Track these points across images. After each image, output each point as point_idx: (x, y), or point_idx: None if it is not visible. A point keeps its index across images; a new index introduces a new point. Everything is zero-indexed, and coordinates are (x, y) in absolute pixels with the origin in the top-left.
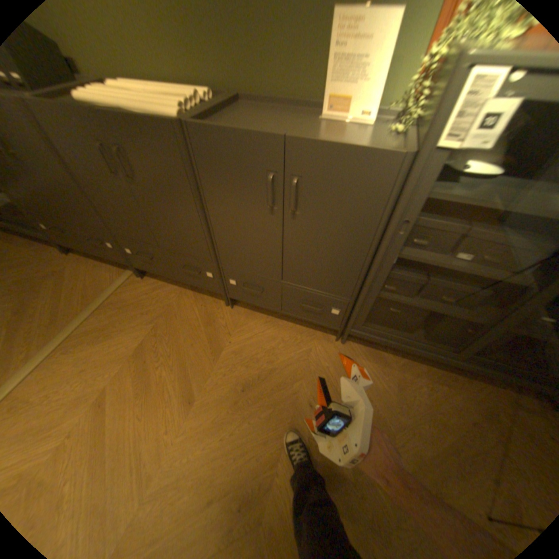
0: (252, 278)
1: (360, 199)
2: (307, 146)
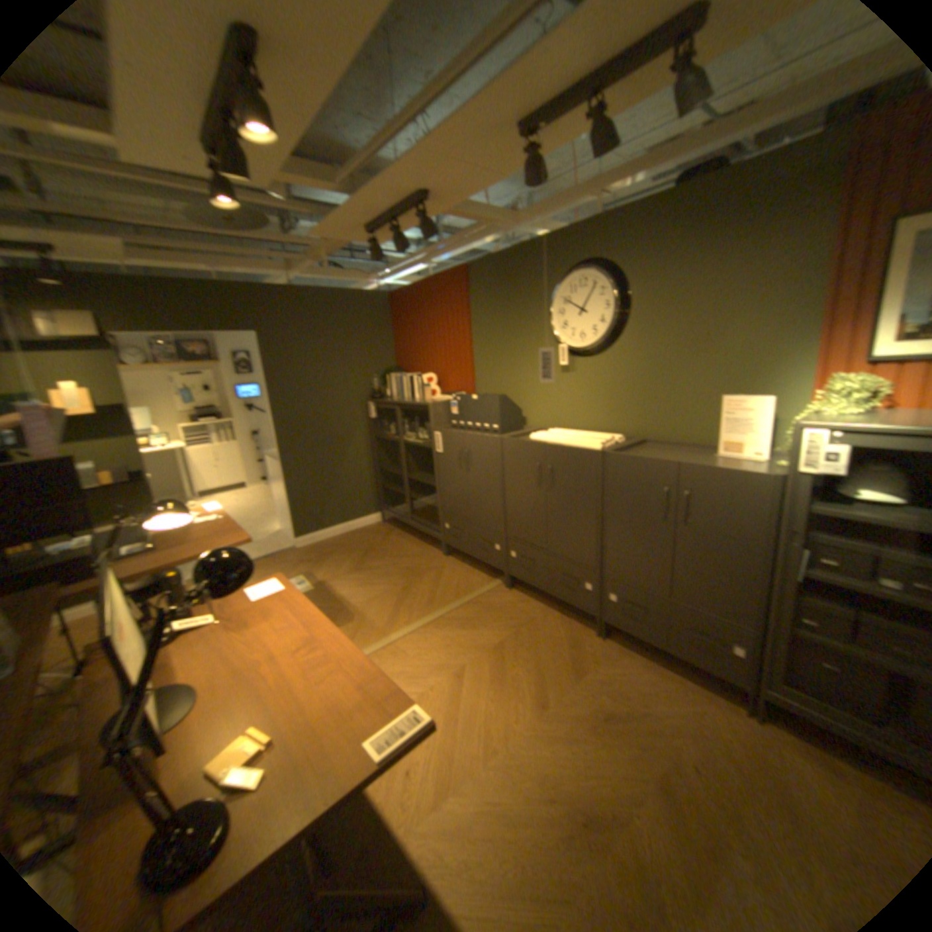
0: (636, 594)
1: (746, 510)
2: (697, 469)
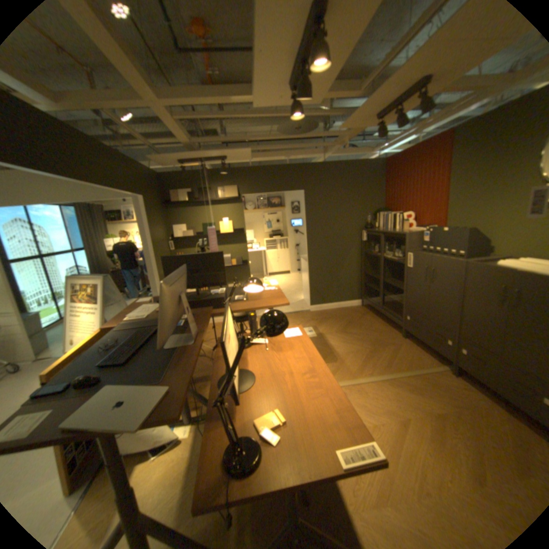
0: None
1: None
2: None
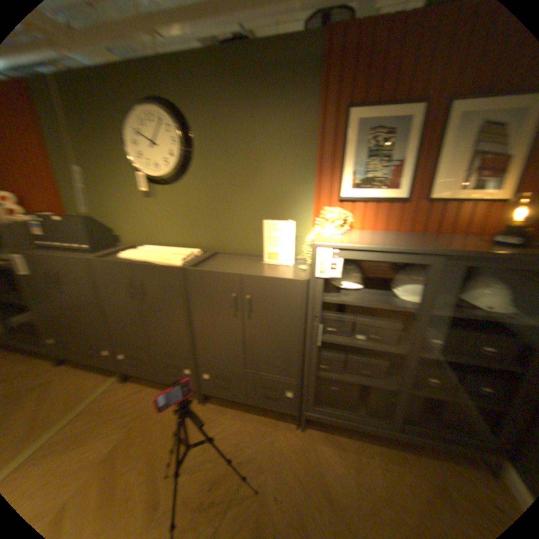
0: (221, 370)
1: (286, 304)
2: (253, 278)
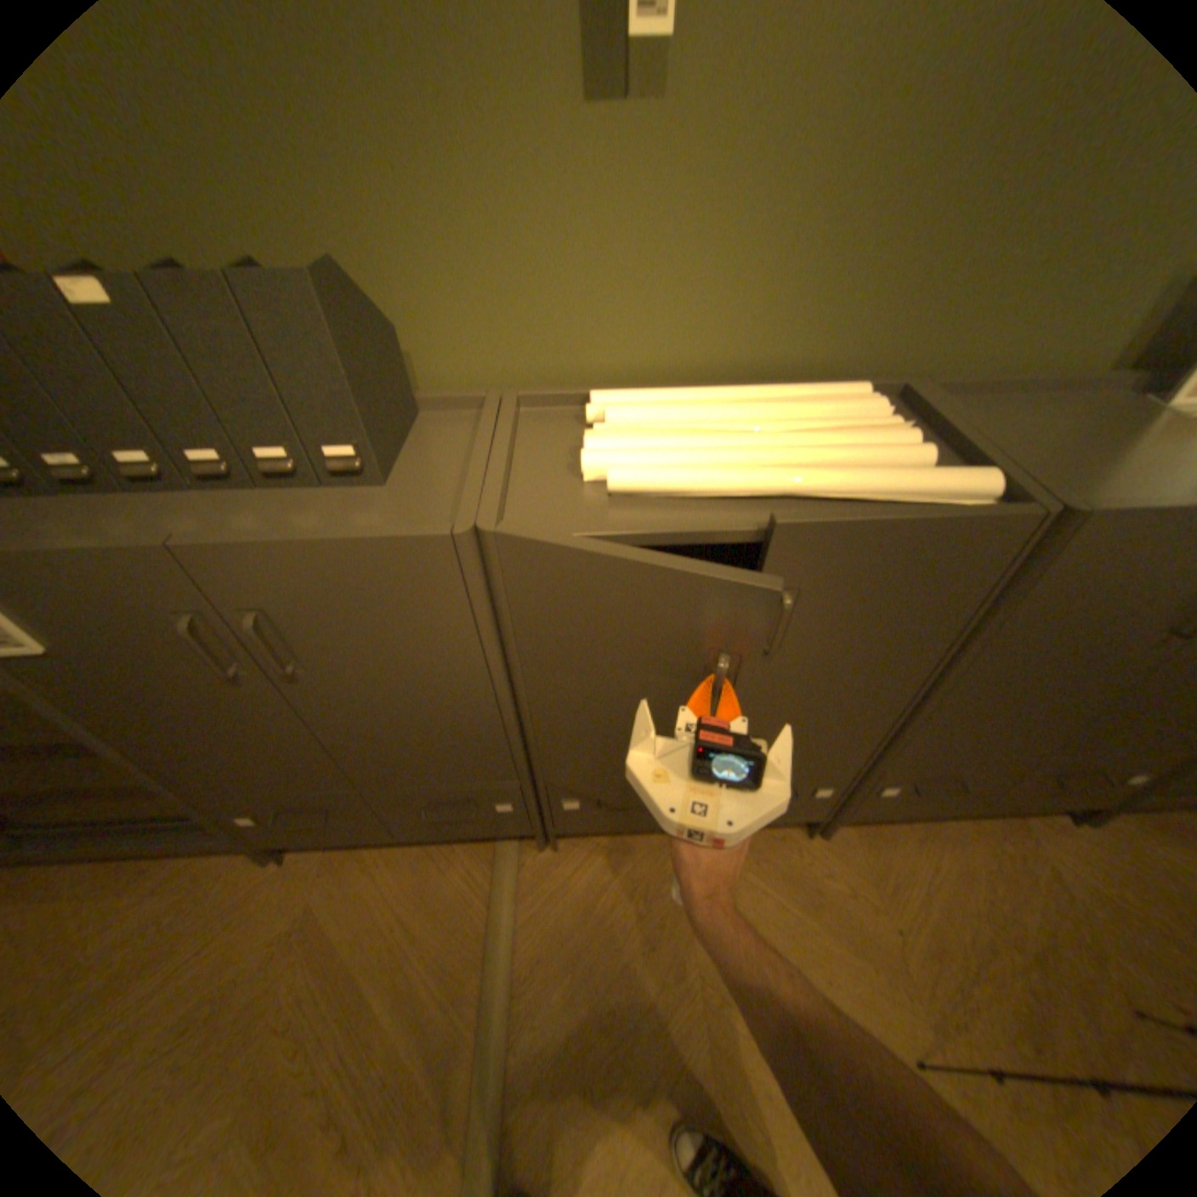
0: (963, 773)
1: None
2: None
